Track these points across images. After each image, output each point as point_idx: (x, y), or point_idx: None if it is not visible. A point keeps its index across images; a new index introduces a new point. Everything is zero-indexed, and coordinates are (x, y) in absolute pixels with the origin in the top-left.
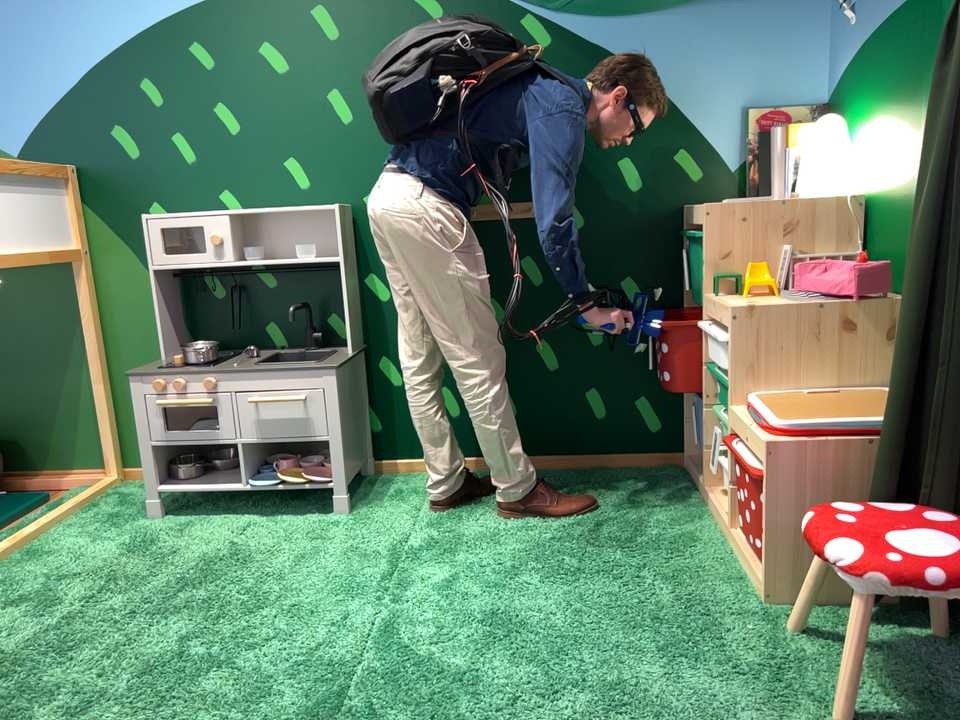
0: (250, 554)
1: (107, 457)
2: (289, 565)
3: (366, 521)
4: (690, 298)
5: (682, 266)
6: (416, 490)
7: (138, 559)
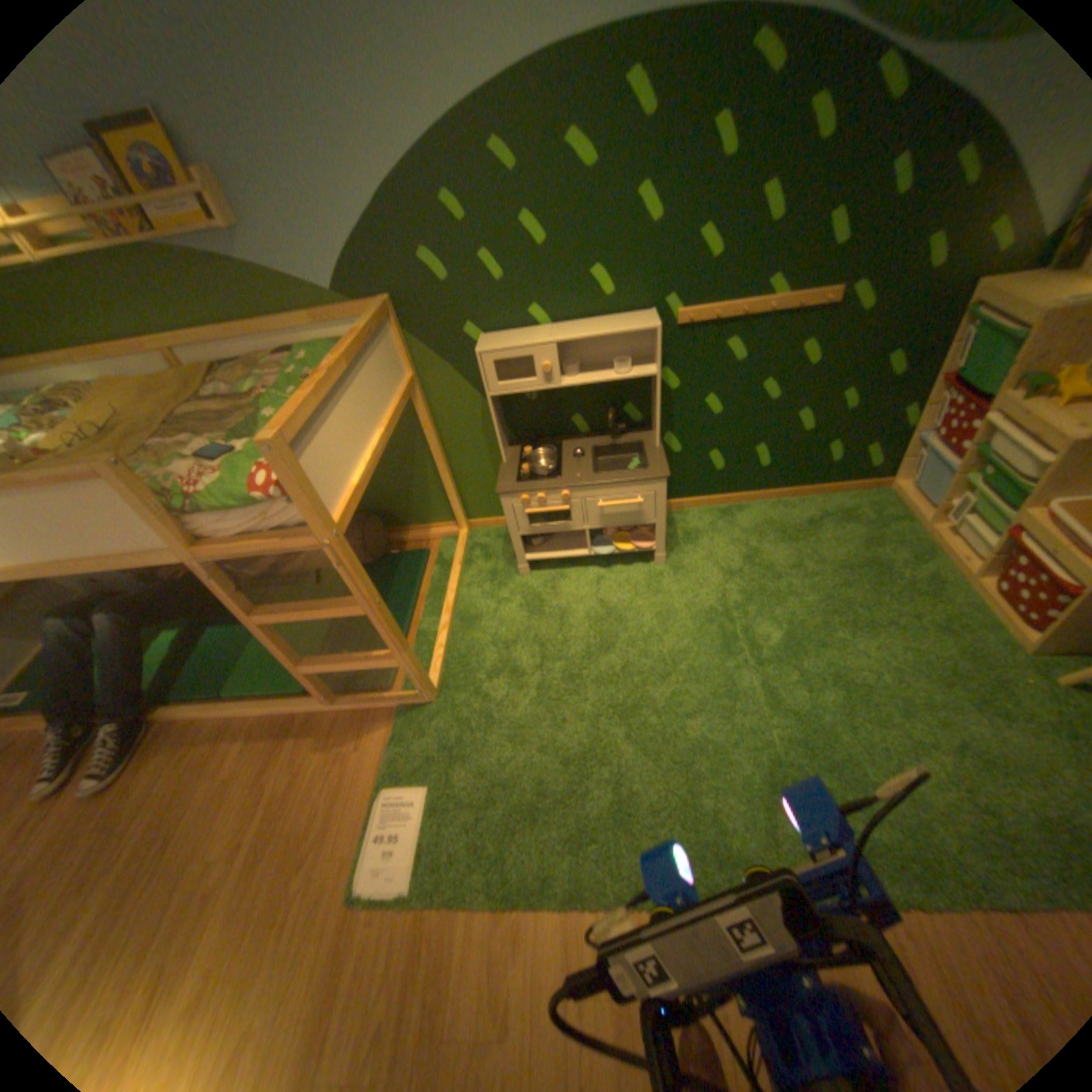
0: (618, 611)
1: (458, 519)
2: (654, 623)
3: (680, 569)
4: (950, 368)
5: (952, 339)
6: (696, 530)
7: (542, 620)
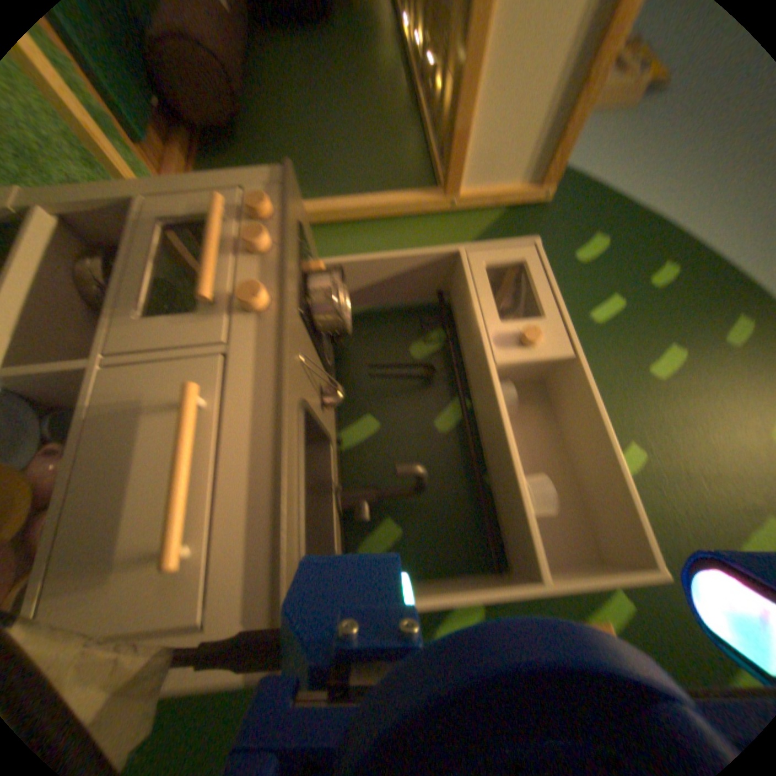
0: None
1: None
2: None
3: None
4: None
5: None
6: None
7: None
